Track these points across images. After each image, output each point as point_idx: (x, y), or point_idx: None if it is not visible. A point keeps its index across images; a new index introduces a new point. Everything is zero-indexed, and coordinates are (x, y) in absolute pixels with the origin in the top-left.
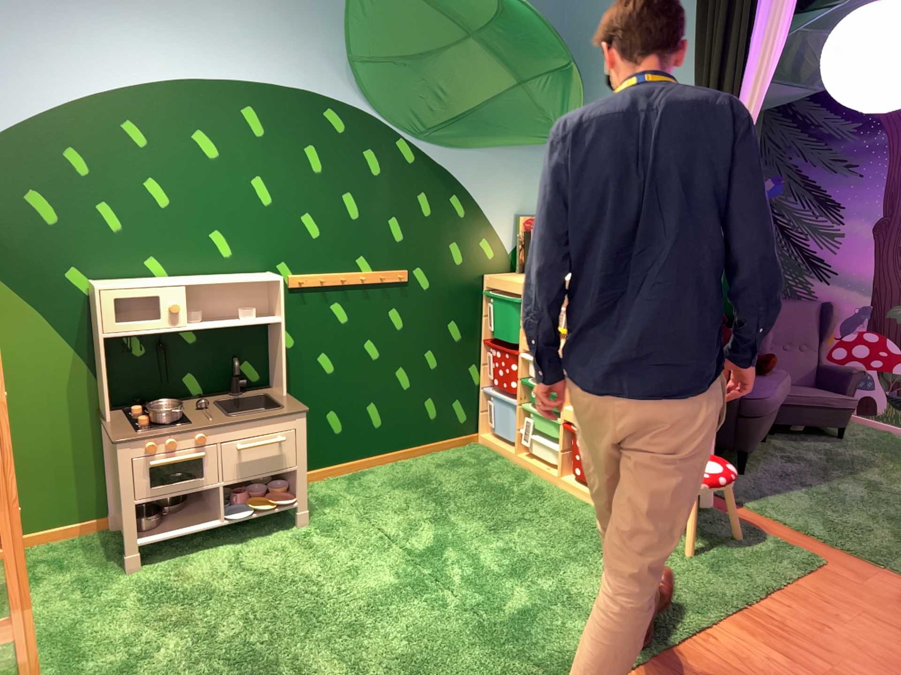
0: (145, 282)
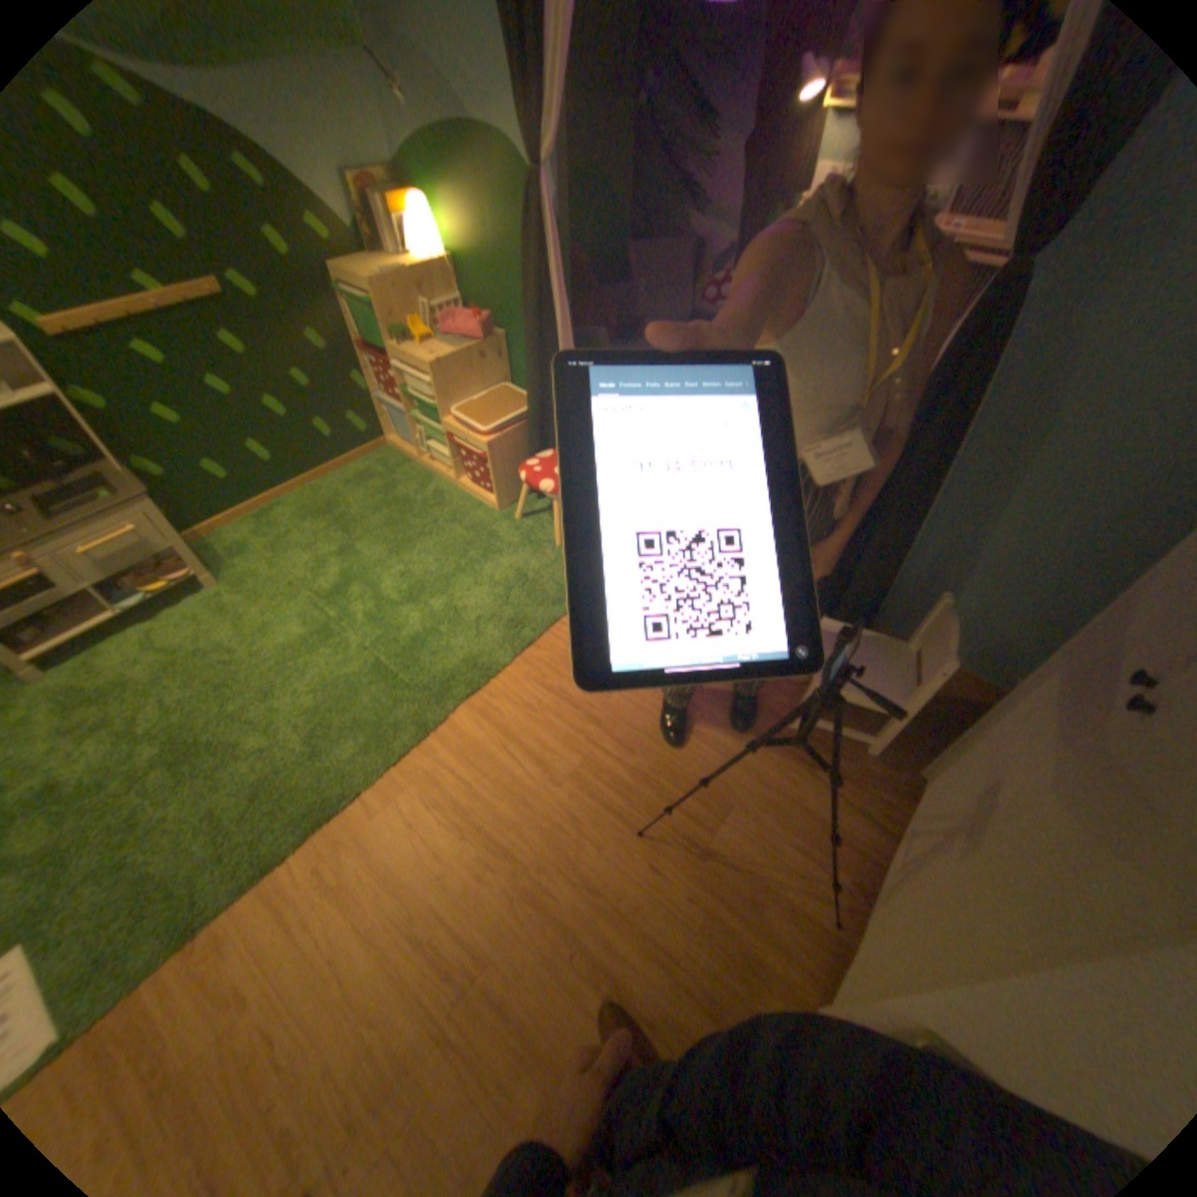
0: None
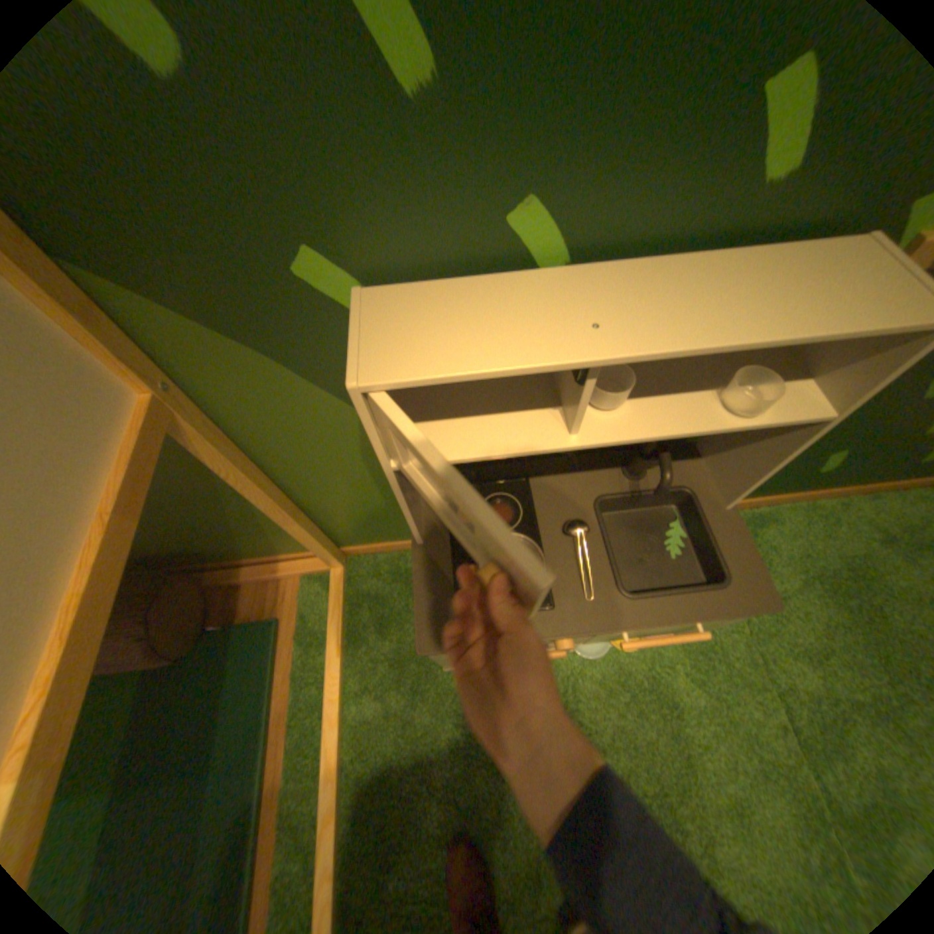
0: (501, 332)
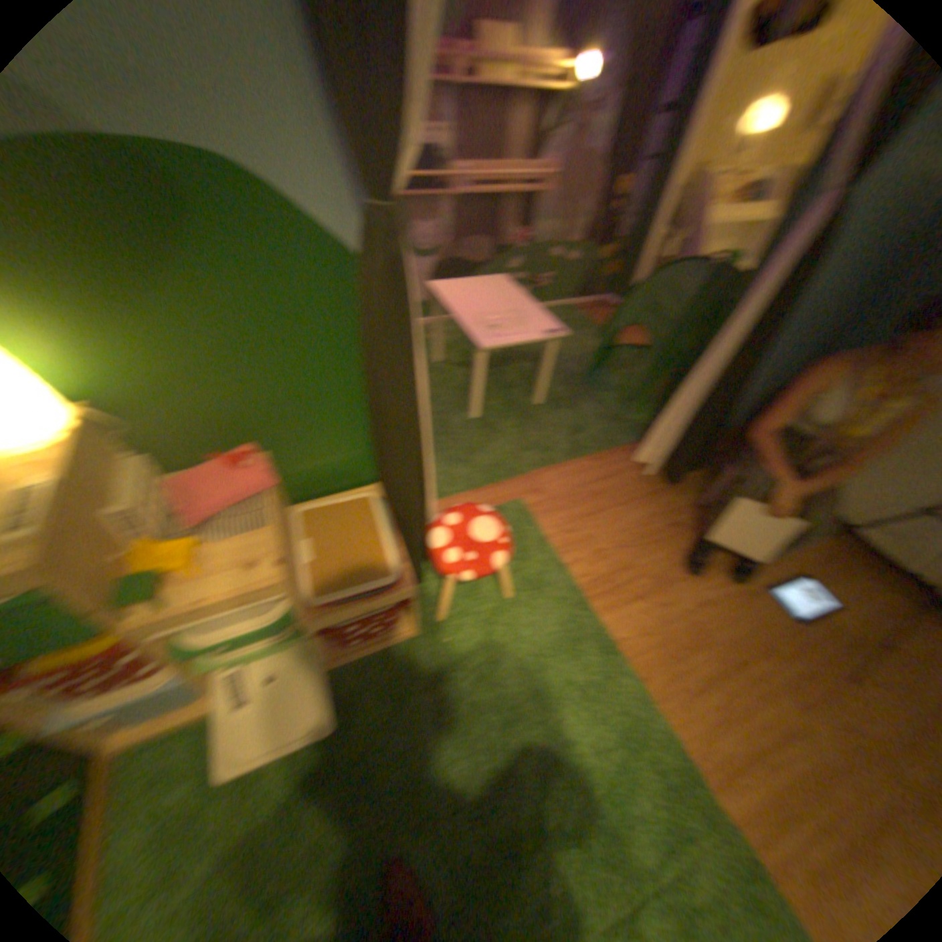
0: None
